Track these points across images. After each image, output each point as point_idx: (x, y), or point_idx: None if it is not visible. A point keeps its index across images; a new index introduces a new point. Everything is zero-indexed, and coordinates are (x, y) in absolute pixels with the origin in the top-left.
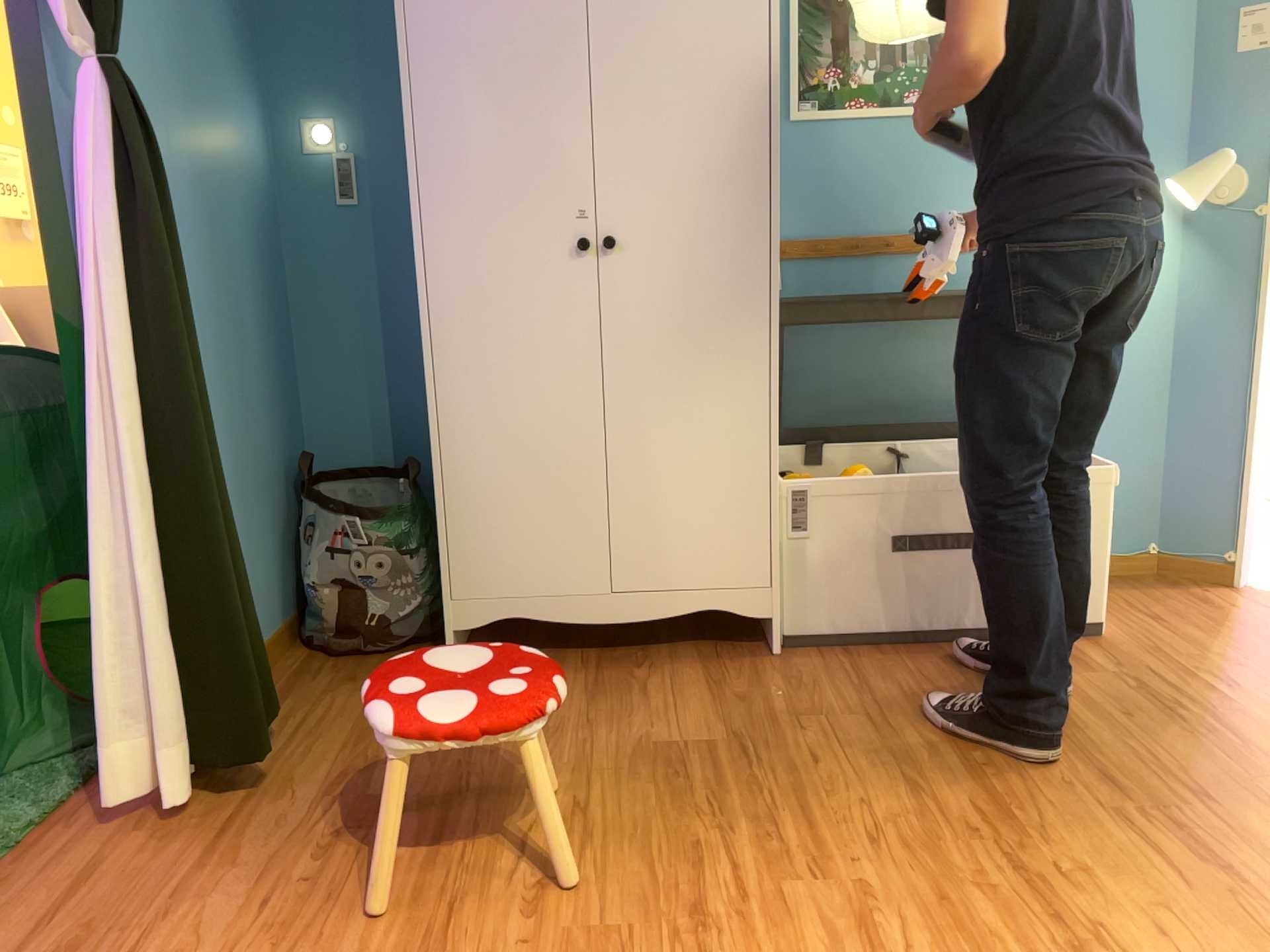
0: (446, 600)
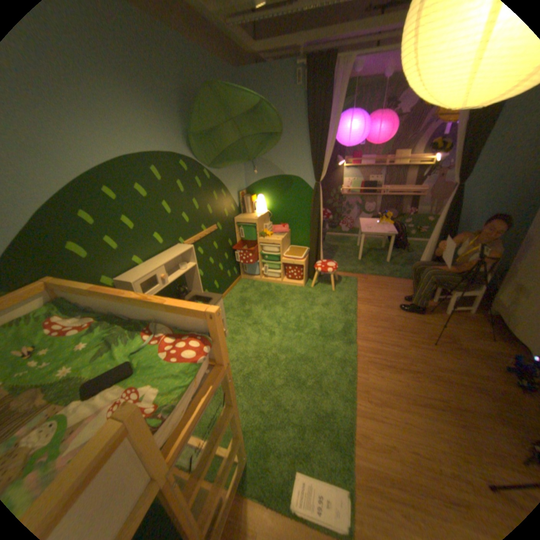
0: (494, 303)
